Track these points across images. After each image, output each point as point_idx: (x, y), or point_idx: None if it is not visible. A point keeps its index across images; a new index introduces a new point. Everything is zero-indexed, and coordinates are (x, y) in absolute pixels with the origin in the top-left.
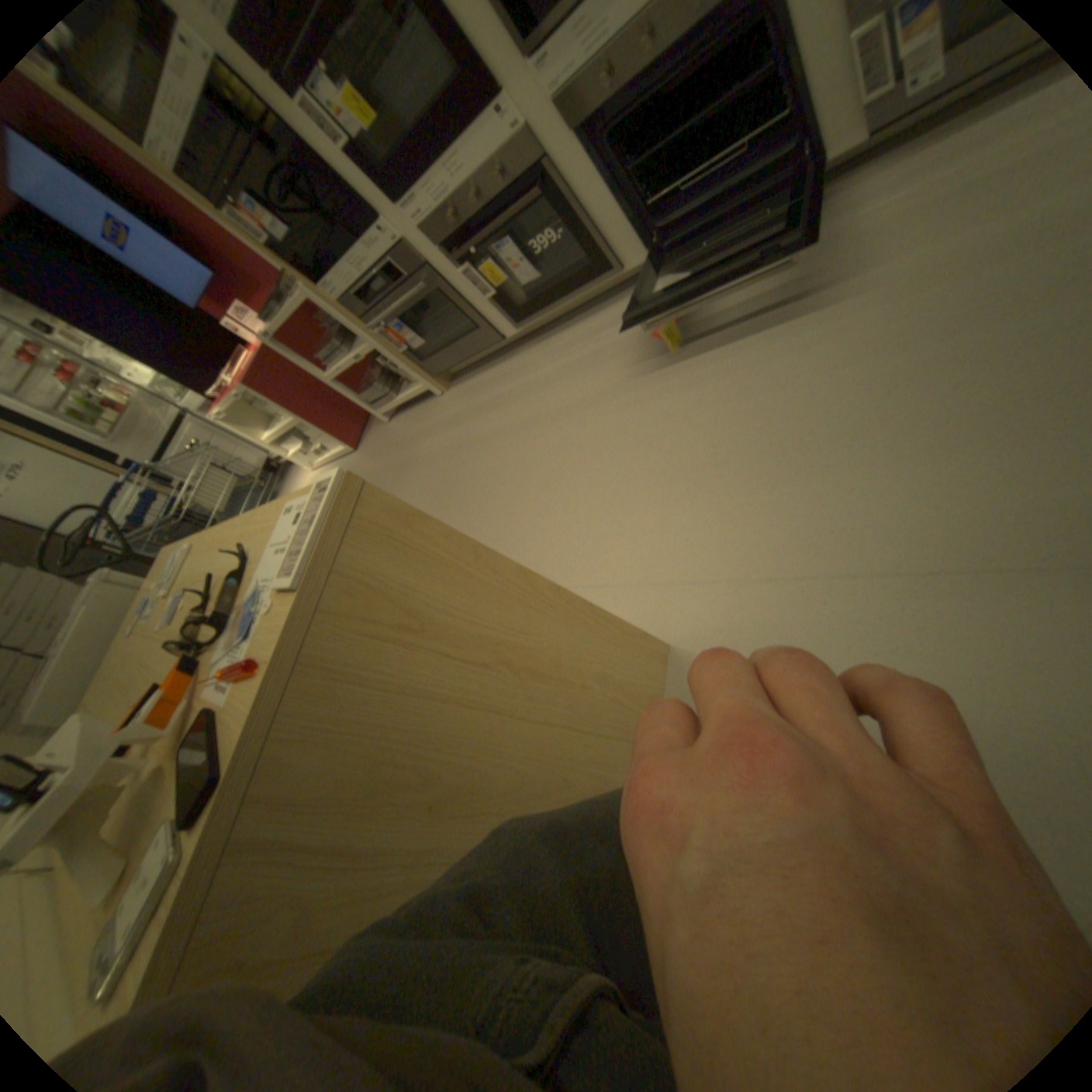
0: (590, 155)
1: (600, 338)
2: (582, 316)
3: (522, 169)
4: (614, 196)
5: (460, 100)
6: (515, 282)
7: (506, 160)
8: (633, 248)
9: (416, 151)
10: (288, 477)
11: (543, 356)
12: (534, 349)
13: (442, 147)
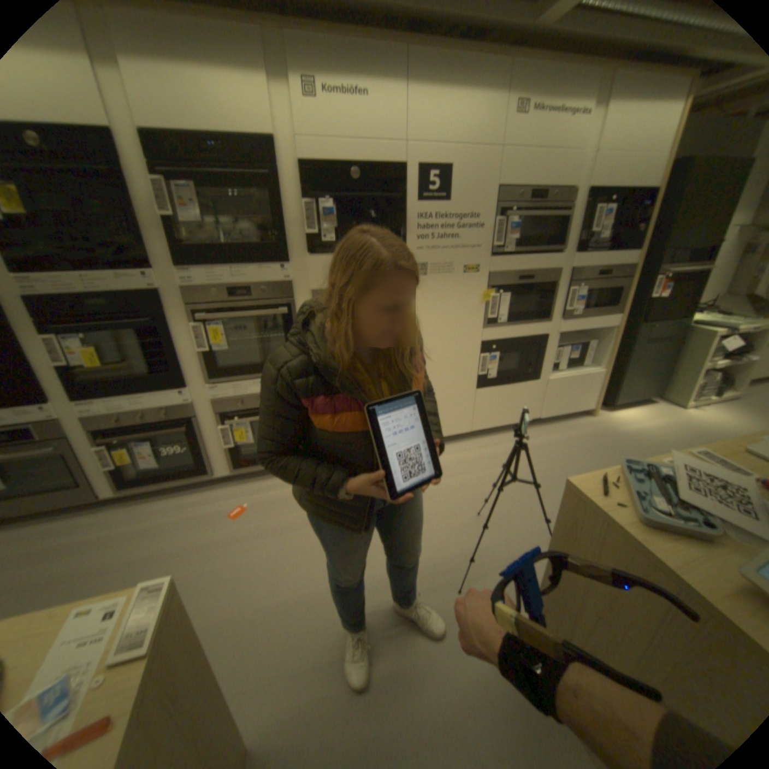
0: (217, 428)
1: (185, 516)
2: (169, 499)
3: (176, 421)
4: (222, 447)
5: (160, 385)
6: (129, 469)
7: (169, 415)
8: (221, 471)
9: (112, 391)
10: None
11: (127, 521)
12: (118, 515)
13: (132, 396)
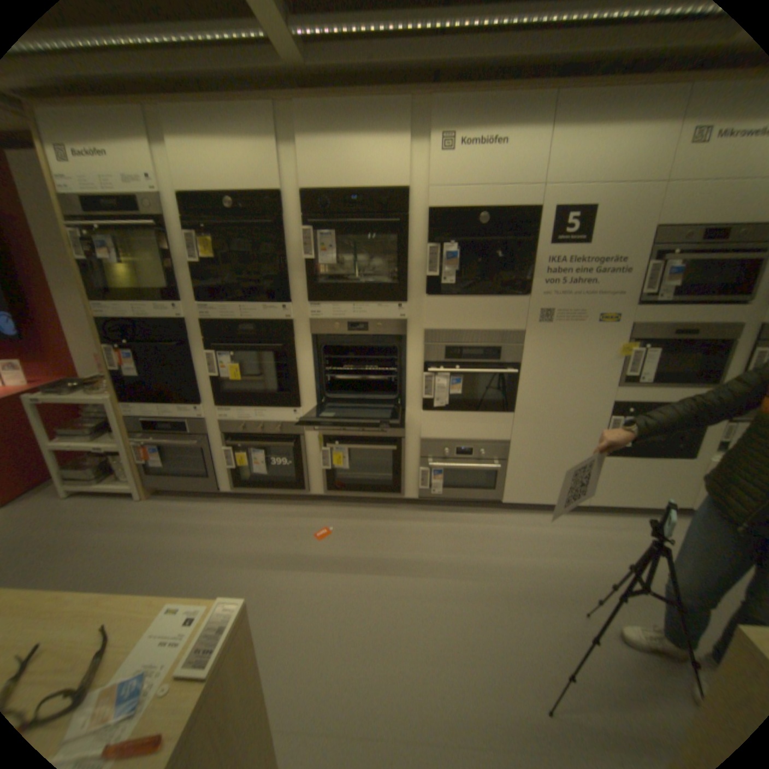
0: (320, 448)
1: (281, 523)
2: (272, 503)
3: (289, 435)
4: (321, 466)
5: (281, 401)
6: (247, 469)
7: (284, 428)
8: (317, 488)
9: (246, 401)
10: None
11: (237, 515)
12: (232, 508)
13: (259, 407)
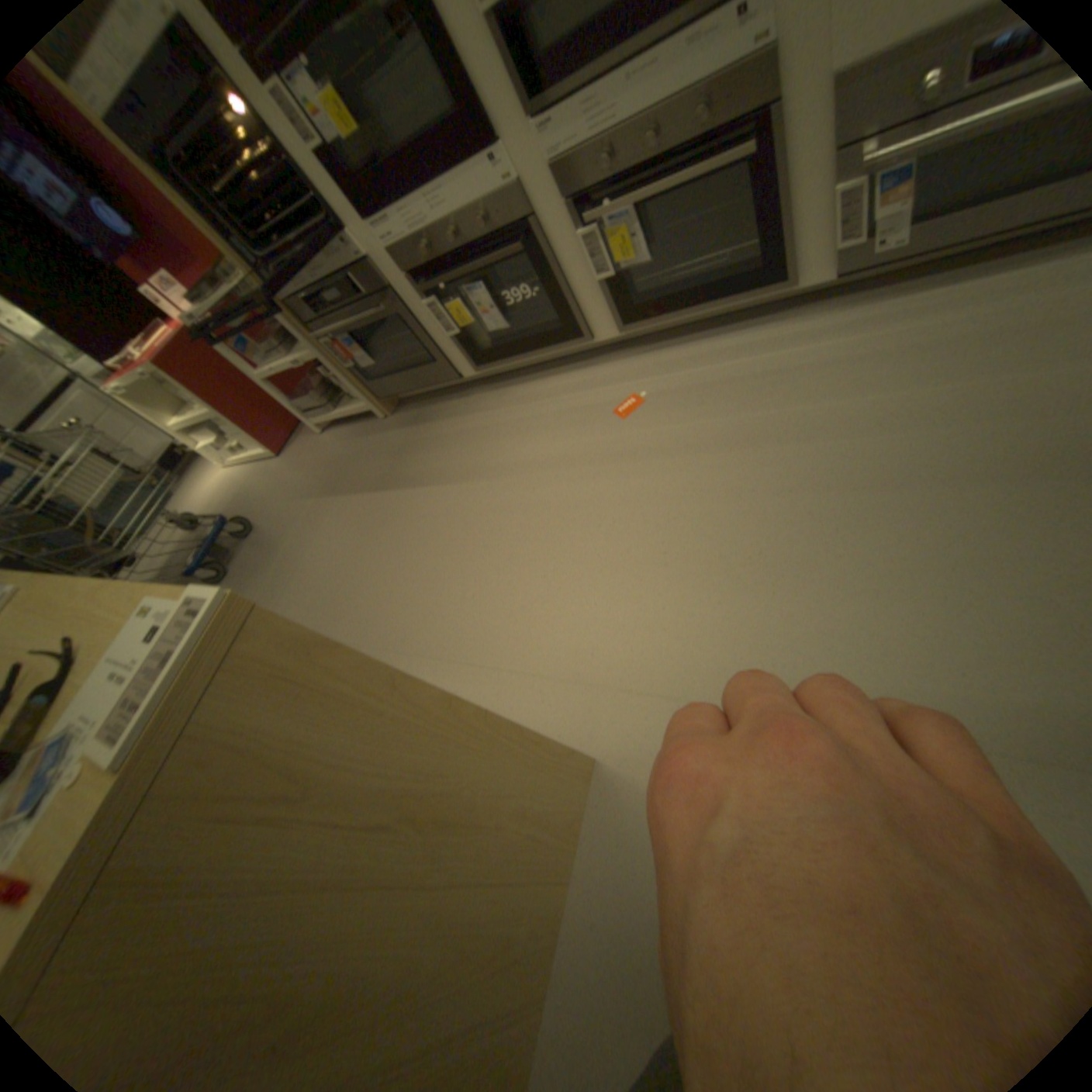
0: (577, 227)
1: (560, 402)
2: (544, 374)
3: (505, 223)
4: (595, 271)
5: (451, 139)
6: (480, 326)
7: (490, 210)
8: (605, 322)
9: (395, 176)
10: (191, 469)
11: (498, 405)
12: (490, 396)
13: (423, 179)
